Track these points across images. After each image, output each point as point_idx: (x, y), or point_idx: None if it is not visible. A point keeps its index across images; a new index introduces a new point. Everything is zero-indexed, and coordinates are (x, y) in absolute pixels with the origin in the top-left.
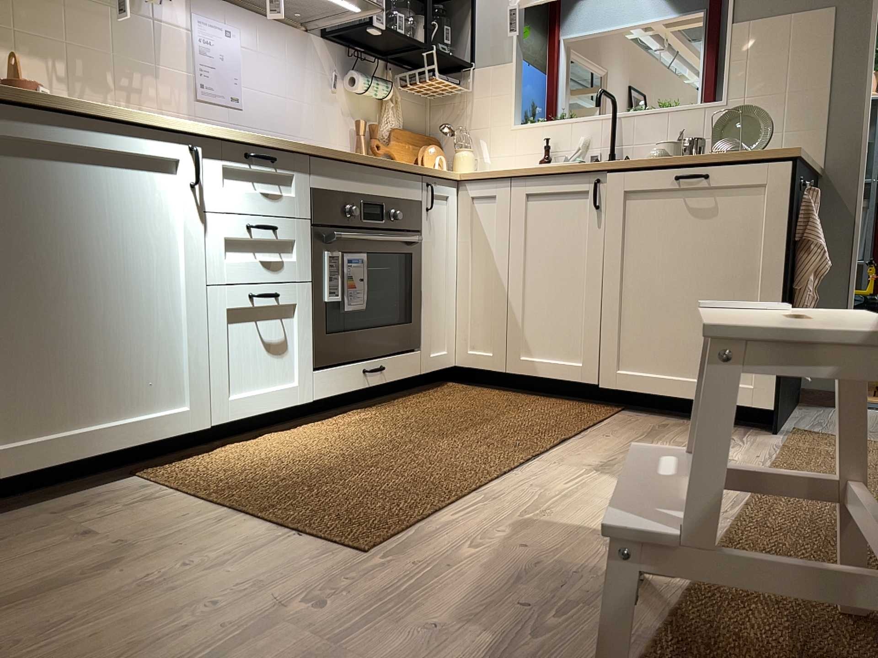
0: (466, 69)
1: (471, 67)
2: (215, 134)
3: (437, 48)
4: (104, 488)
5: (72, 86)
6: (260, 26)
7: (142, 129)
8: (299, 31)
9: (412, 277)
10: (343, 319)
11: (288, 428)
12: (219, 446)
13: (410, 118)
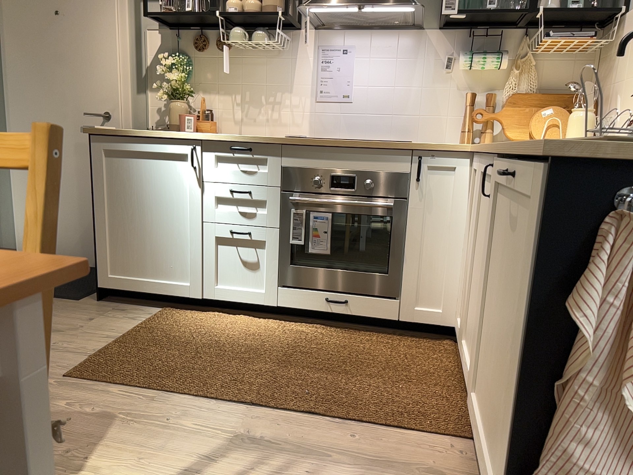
0: (621, 14)
1: (621, 10)
2: (206, 137)
3: (559, 4)
4: (142, 308)
5: (234, 105)
6: (371, 36)
7: (166, 139)
8: (412, 29)
9: (395, 238)
10: (322, 259)
11: (268, 318)
12: (218, 312)
13: (559, 77)
